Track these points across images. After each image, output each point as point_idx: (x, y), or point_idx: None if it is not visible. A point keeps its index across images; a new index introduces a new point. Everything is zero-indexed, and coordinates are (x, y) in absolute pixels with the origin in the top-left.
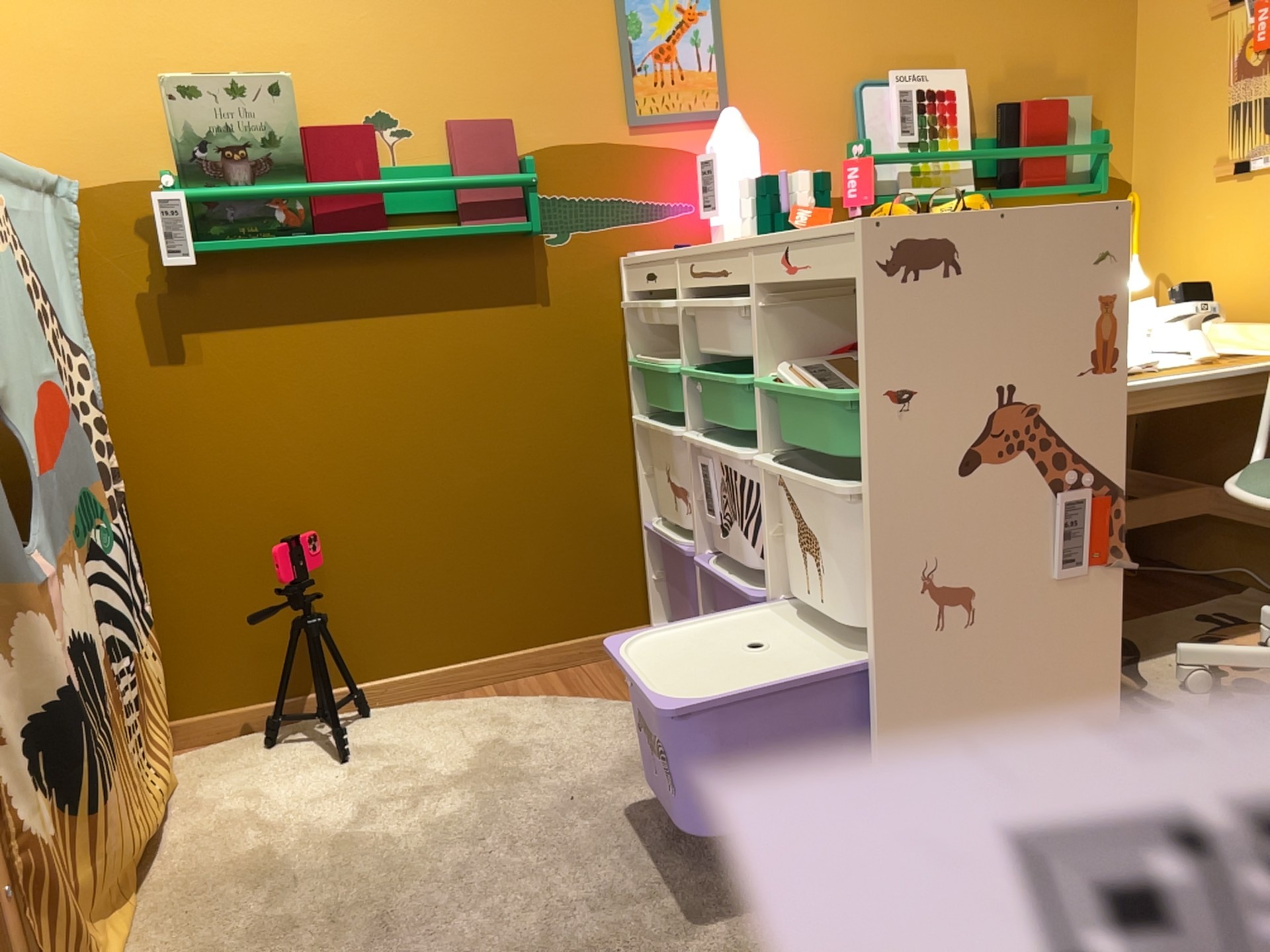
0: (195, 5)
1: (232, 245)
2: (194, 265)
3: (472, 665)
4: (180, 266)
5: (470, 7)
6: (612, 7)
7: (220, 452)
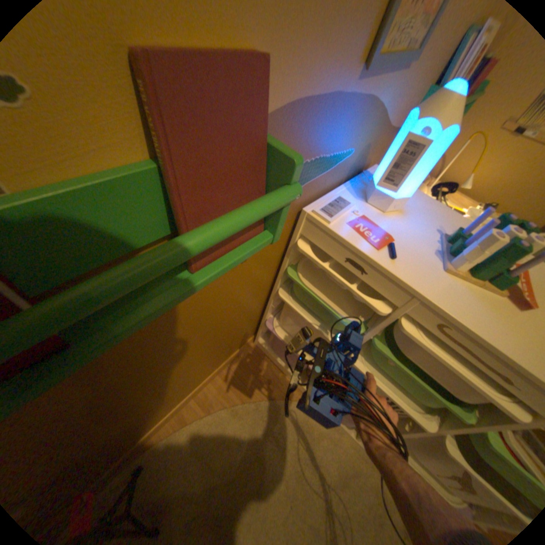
0: None
1: None
2: None
3: (184, 403)
4: None
5: None
6: None
7: None
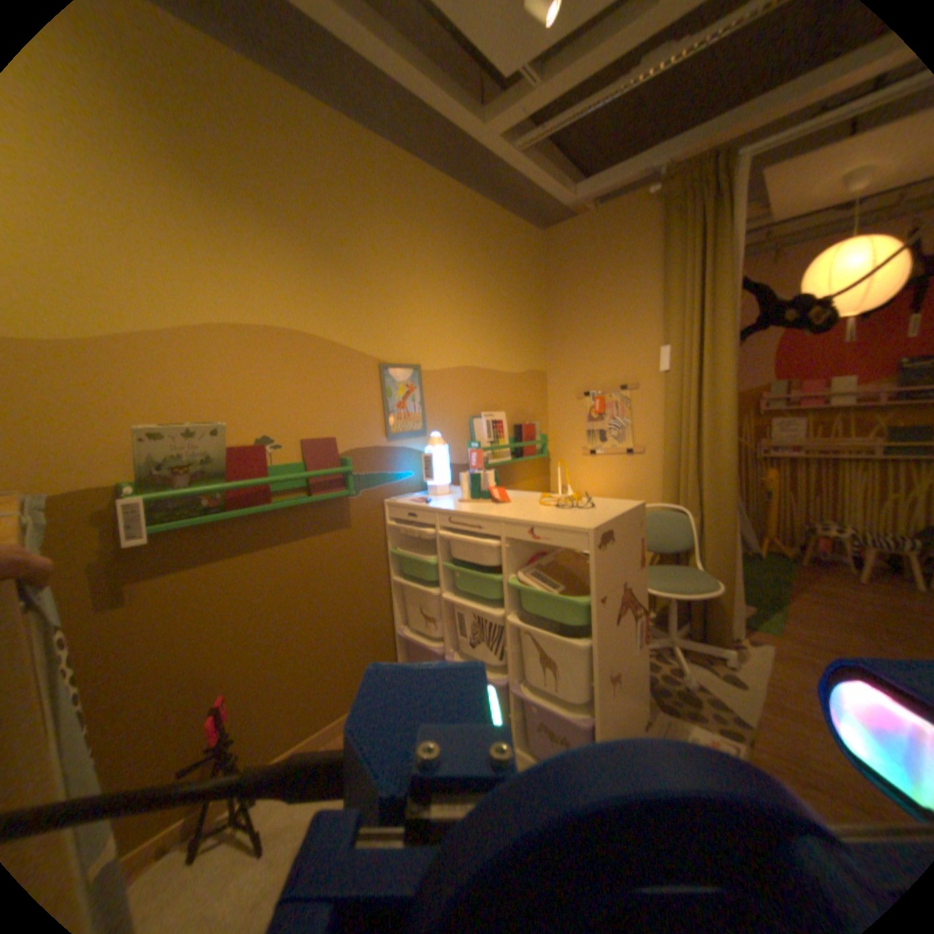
0: (146, 374)
1: (173, 527)
2: (145, 545)
3: (312, 742)
4: (134, 547)
5: (314, 381)
6: (380, 383)
7: (149, 662)
